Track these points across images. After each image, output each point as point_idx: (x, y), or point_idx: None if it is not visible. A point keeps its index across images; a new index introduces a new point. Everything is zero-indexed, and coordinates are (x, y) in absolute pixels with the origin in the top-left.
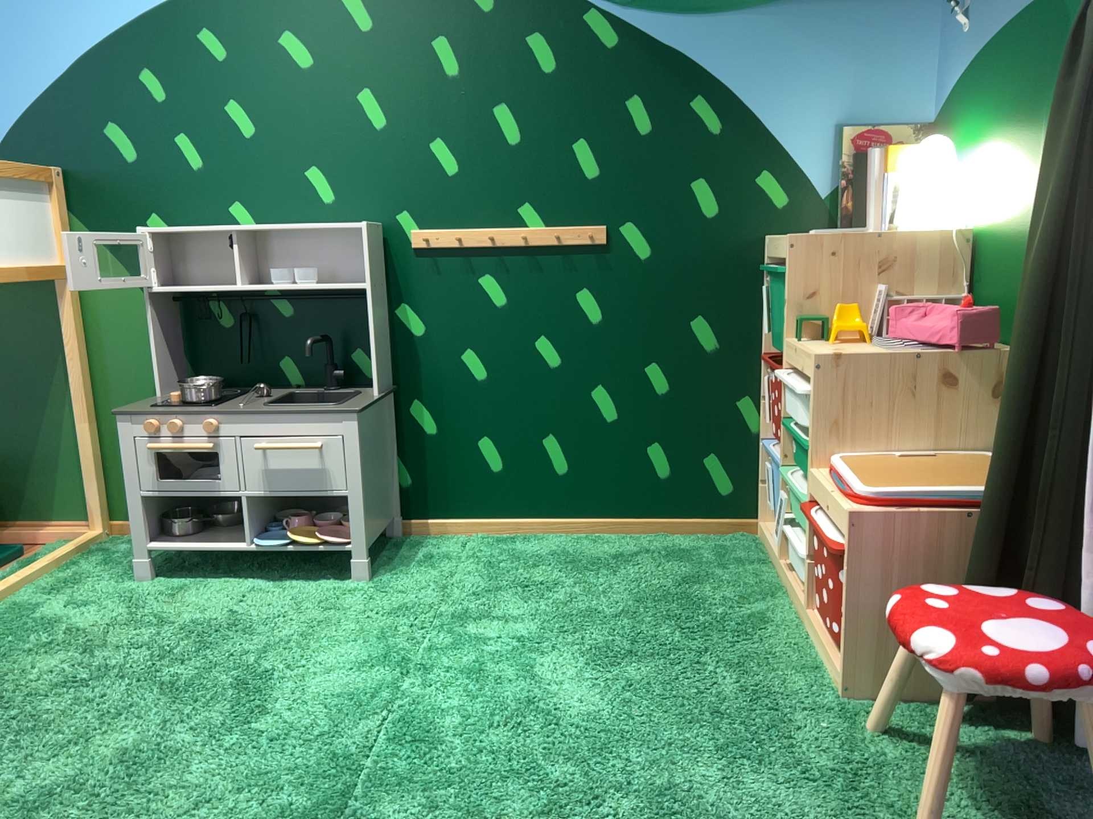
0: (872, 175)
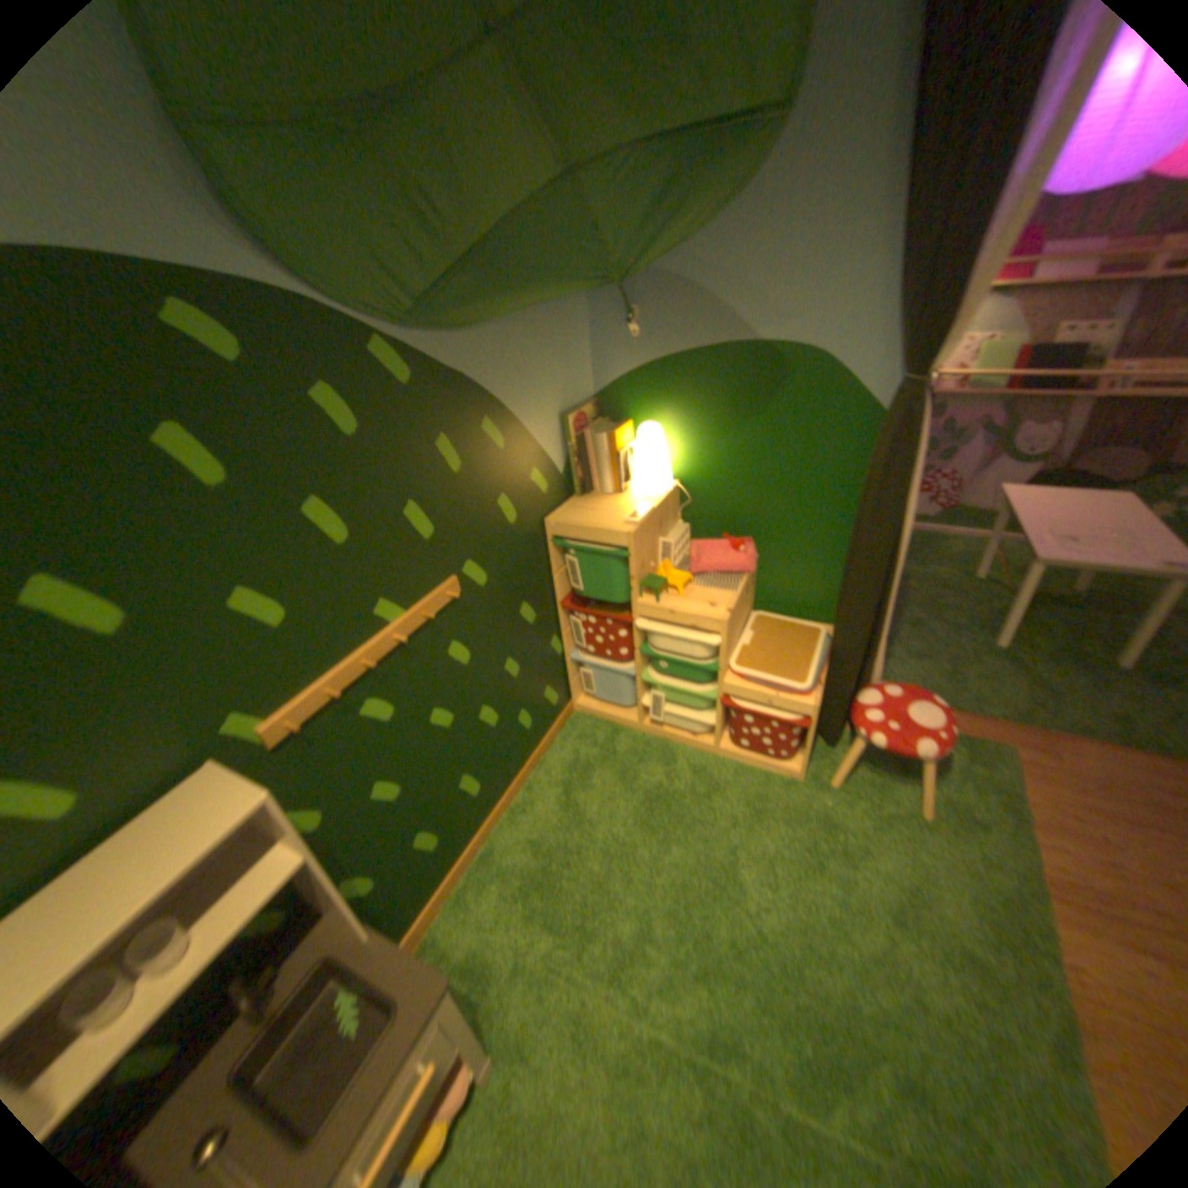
0: (603, 452)
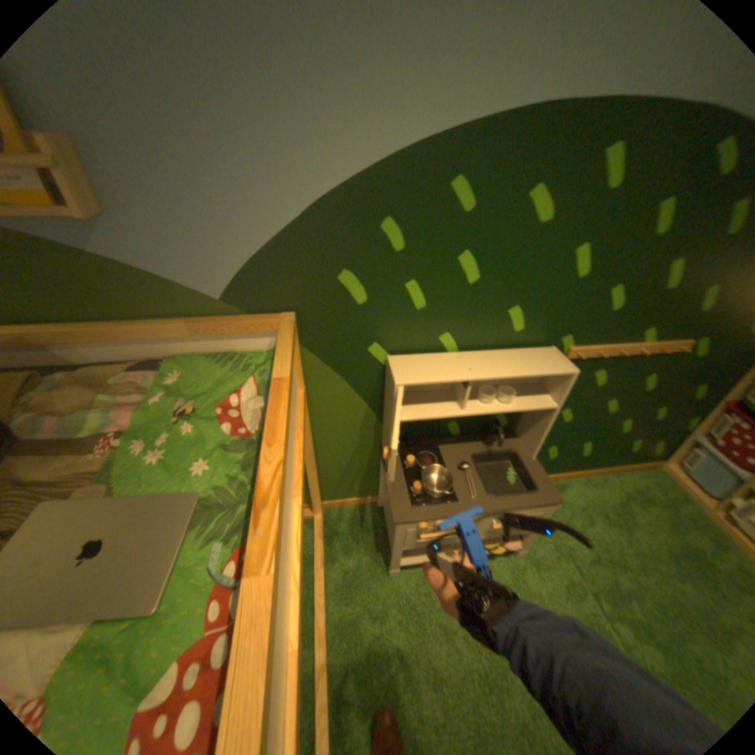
0: None
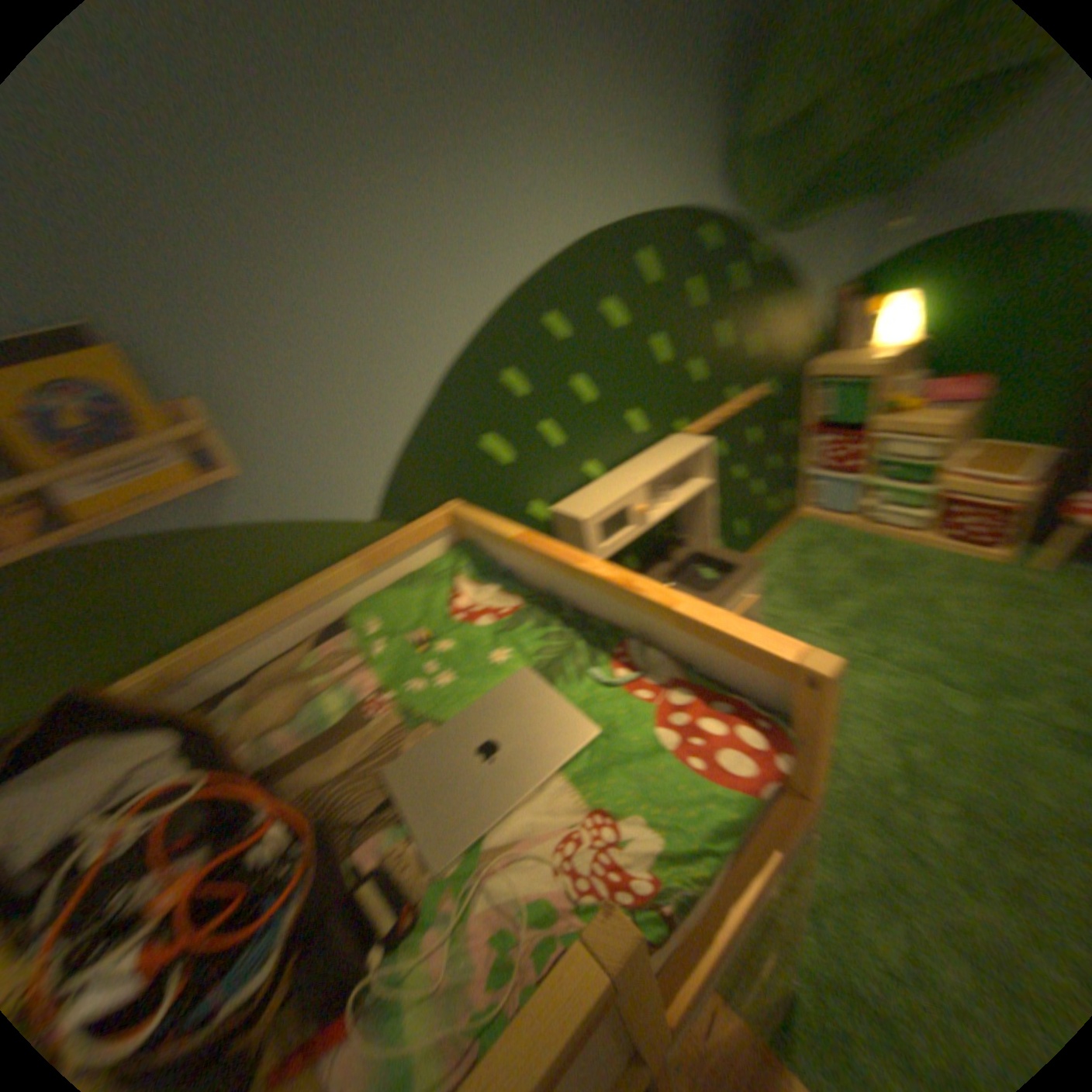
0: (862, 317)
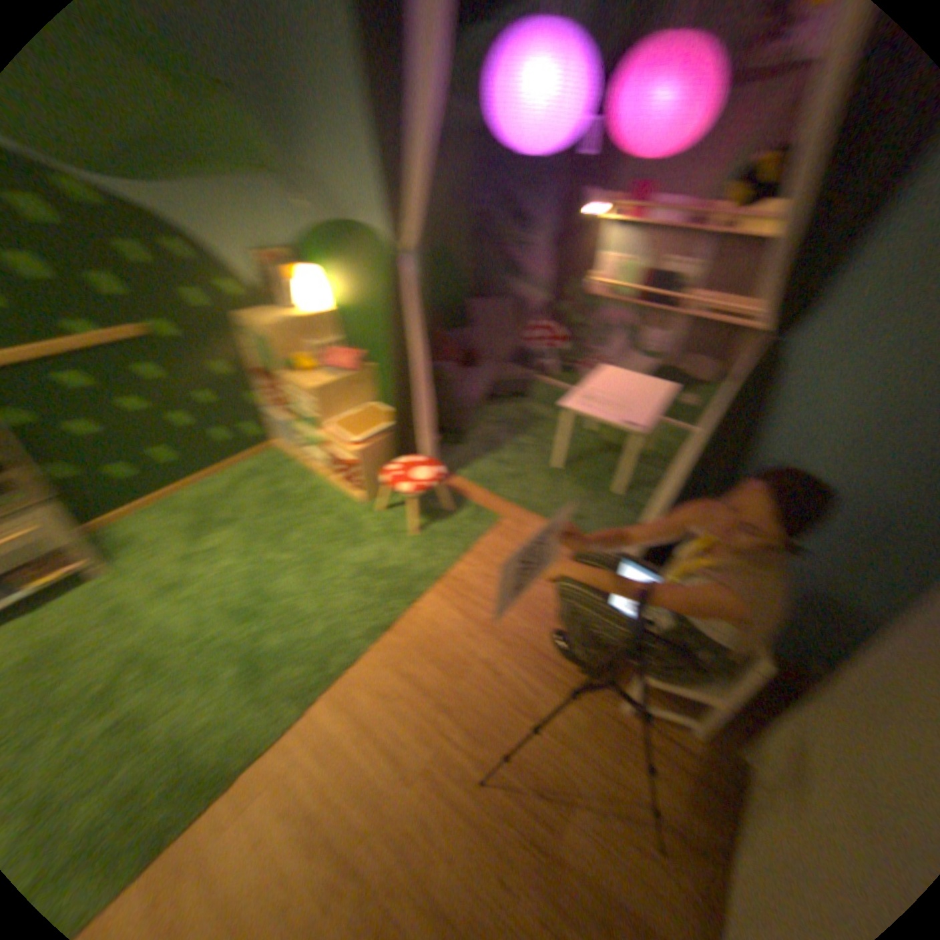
0: (274, 280)
